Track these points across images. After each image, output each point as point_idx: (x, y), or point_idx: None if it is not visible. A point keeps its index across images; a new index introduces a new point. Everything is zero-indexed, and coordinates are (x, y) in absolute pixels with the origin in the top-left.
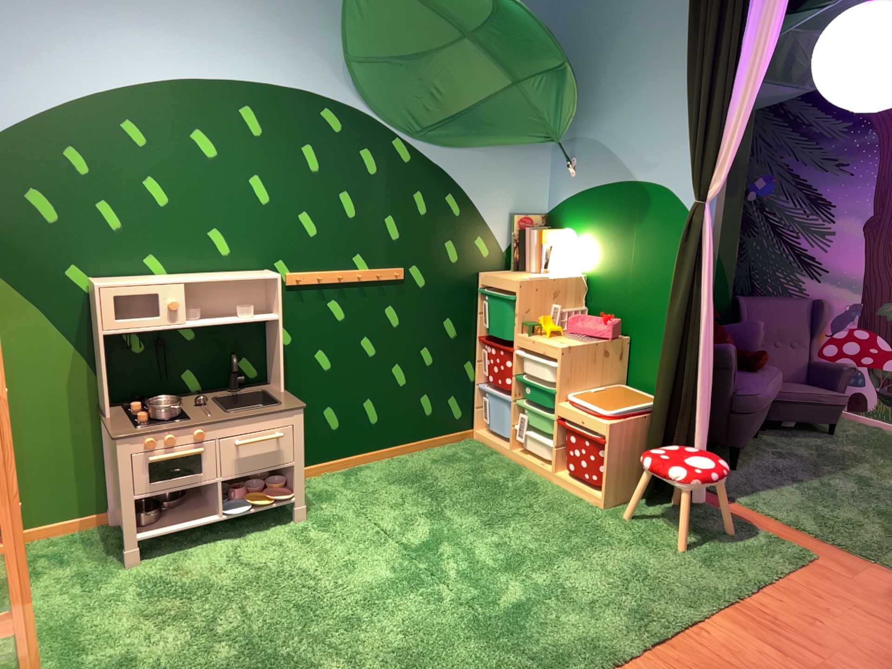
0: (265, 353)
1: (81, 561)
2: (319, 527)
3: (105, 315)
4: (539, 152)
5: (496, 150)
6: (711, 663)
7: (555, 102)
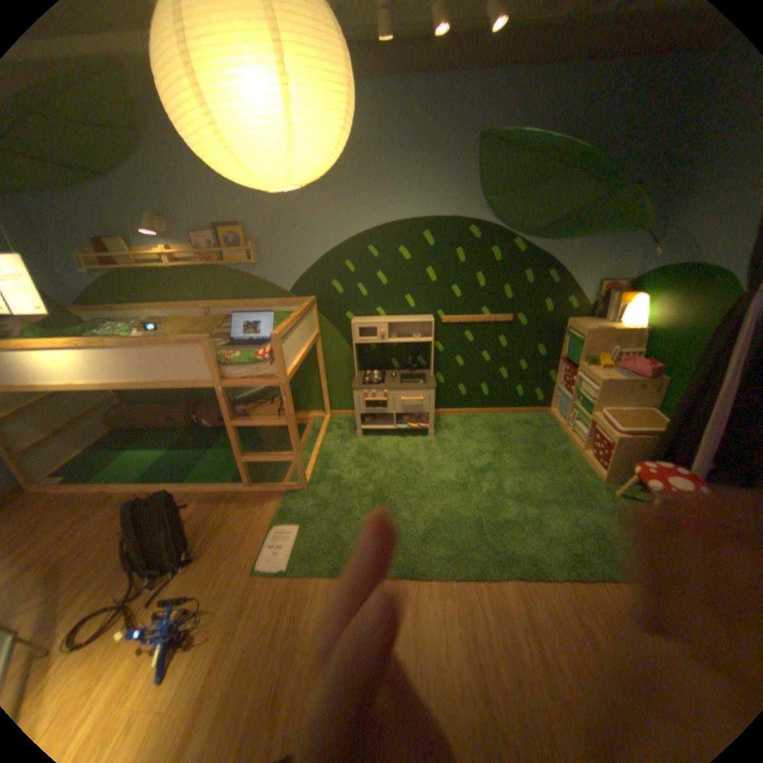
0: (429, 355)
1: (345, 430)
2: (437, 443)
3: (354, 336)
4: (634, 236)
5: (594, 239)
6: (608, 612)
7: (641, 204)
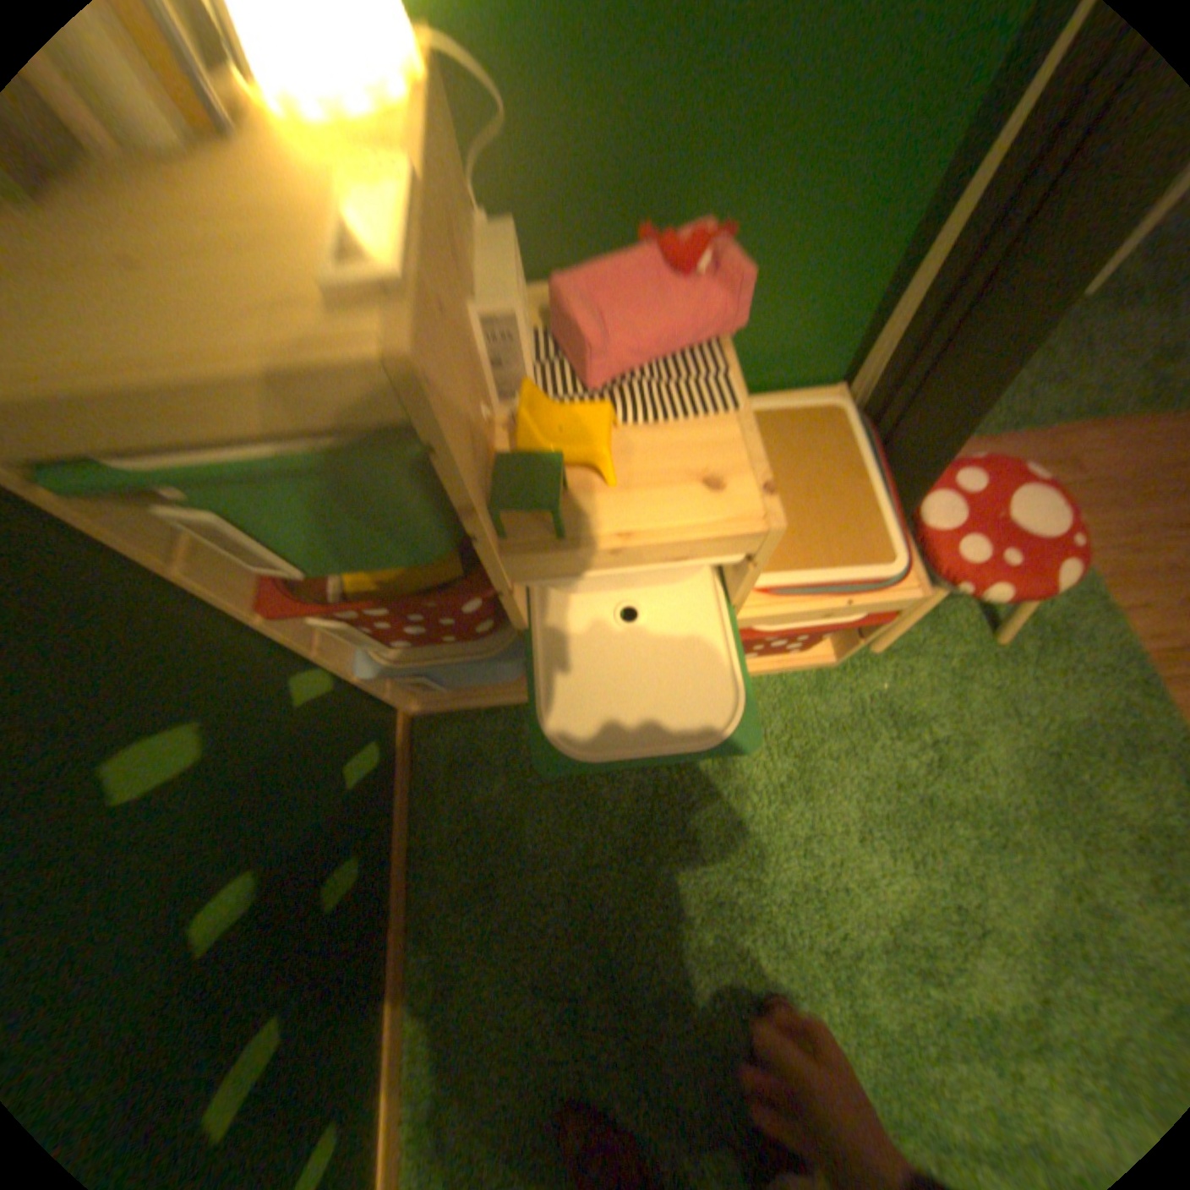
0: None
1: None
2: None
3: None
4: None
5: None
6: None
7: None
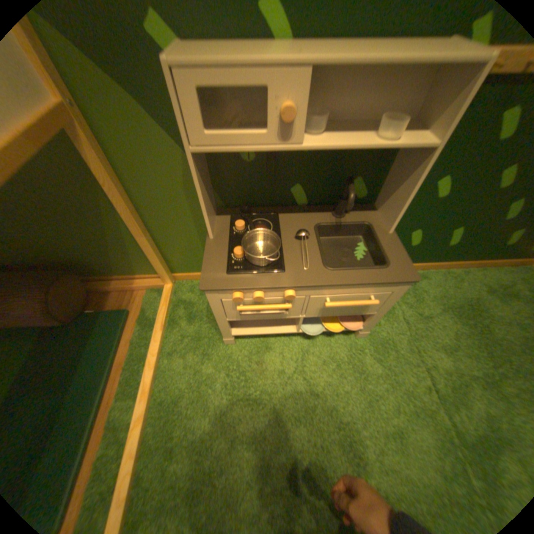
0: (385, 175)
1: (202, 319)
2: (375, 353)
3: (189, 120)
4: None
5: None
6: None
7: None
